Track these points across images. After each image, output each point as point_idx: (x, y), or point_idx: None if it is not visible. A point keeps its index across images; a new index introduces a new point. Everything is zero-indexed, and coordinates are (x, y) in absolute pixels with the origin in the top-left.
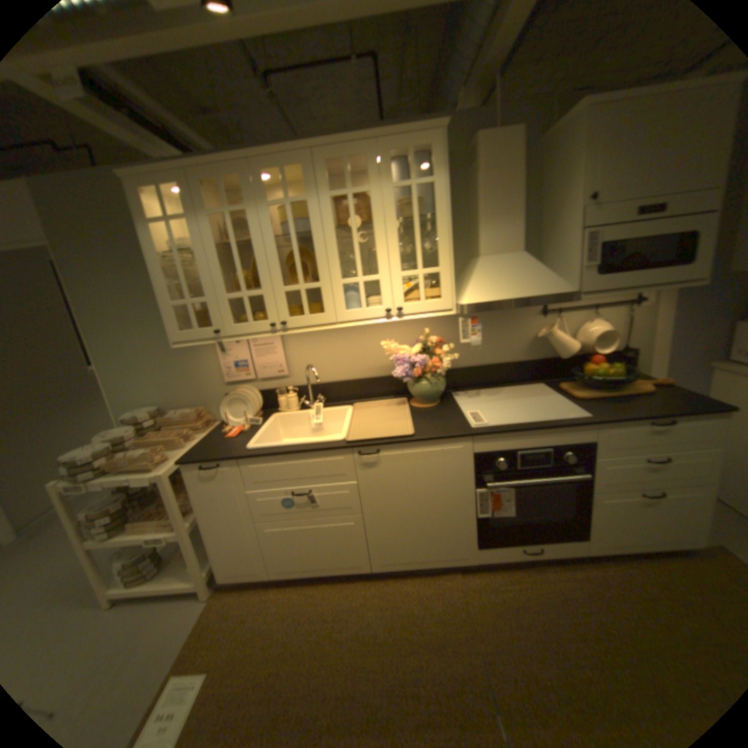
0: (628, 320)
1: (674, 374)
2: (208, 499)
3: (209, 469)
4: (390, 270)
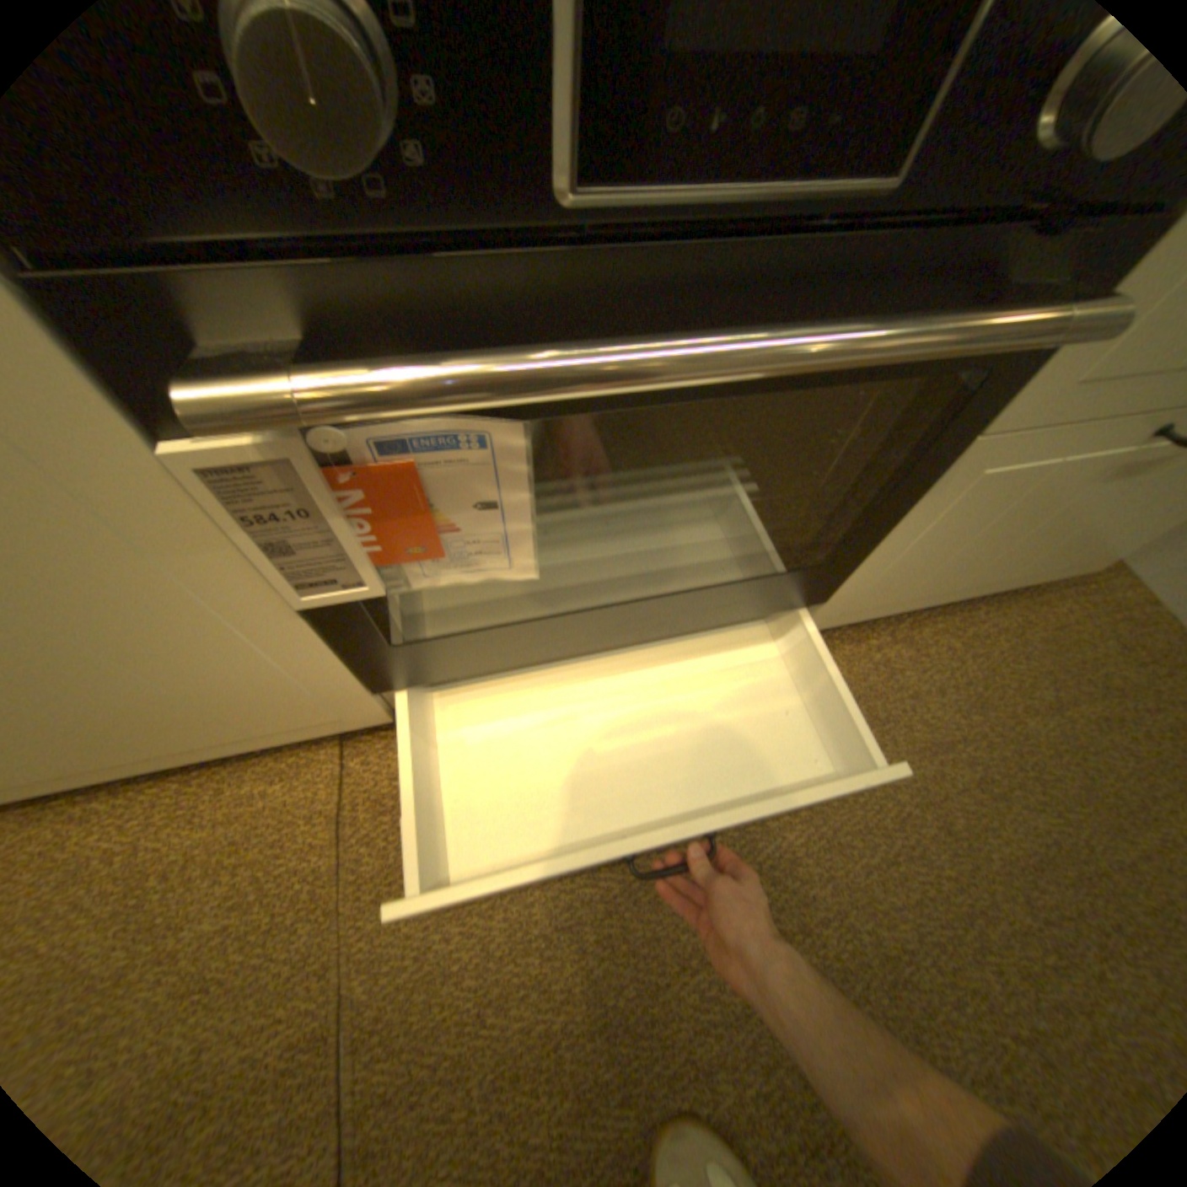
0: None
1: None
2: None
3: None
4: None
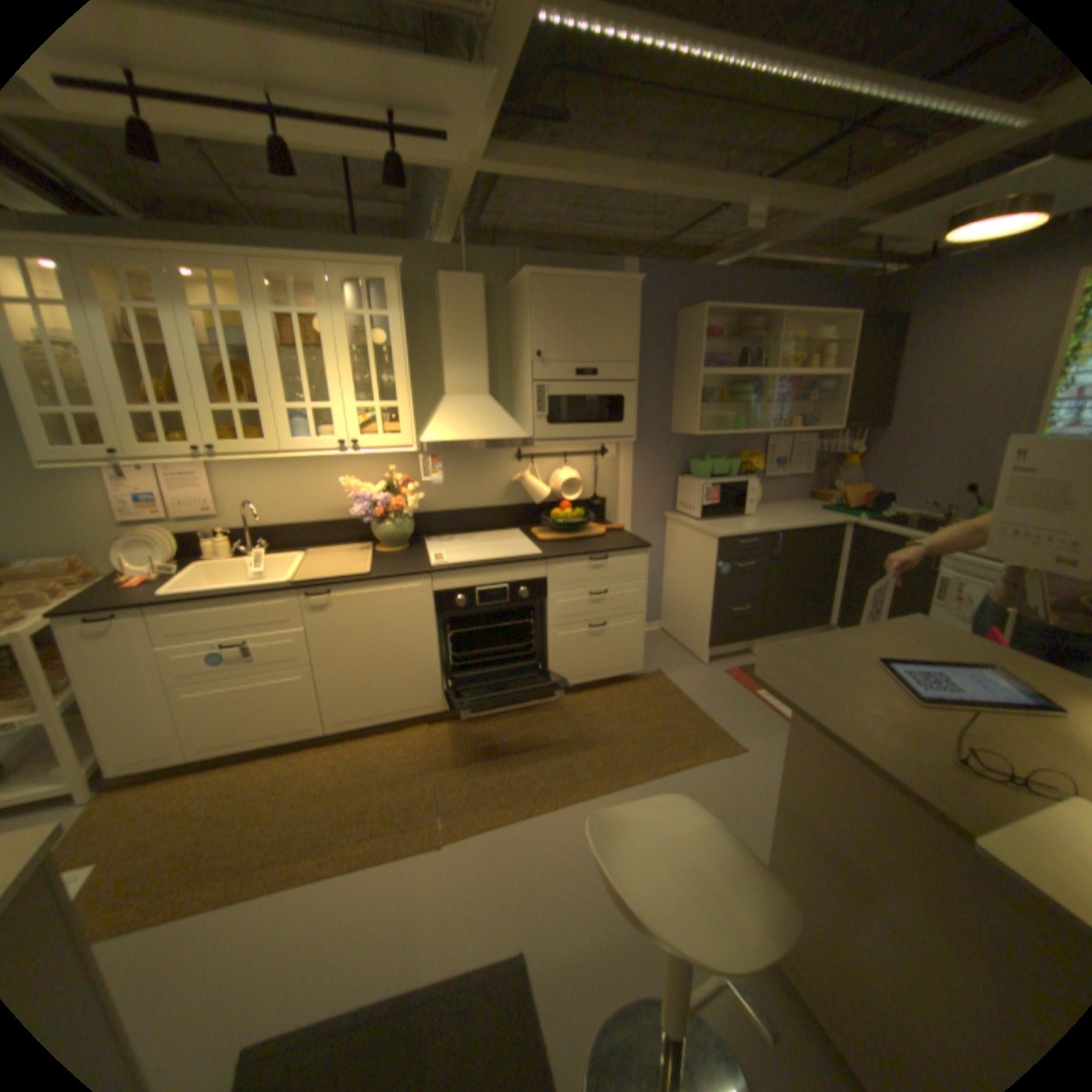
0: (593, 470)
1: (635, 523)
2: (96, 663)
3: (99, 621)
4: (343, 400)
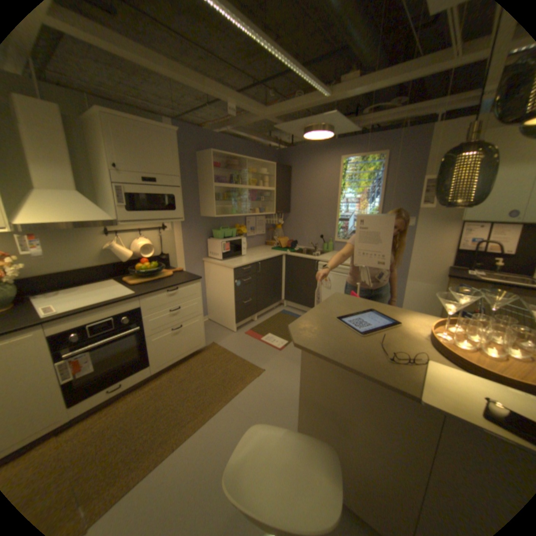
0: (159, 238)
1: (187, 265)
2: None
3: None
4: None
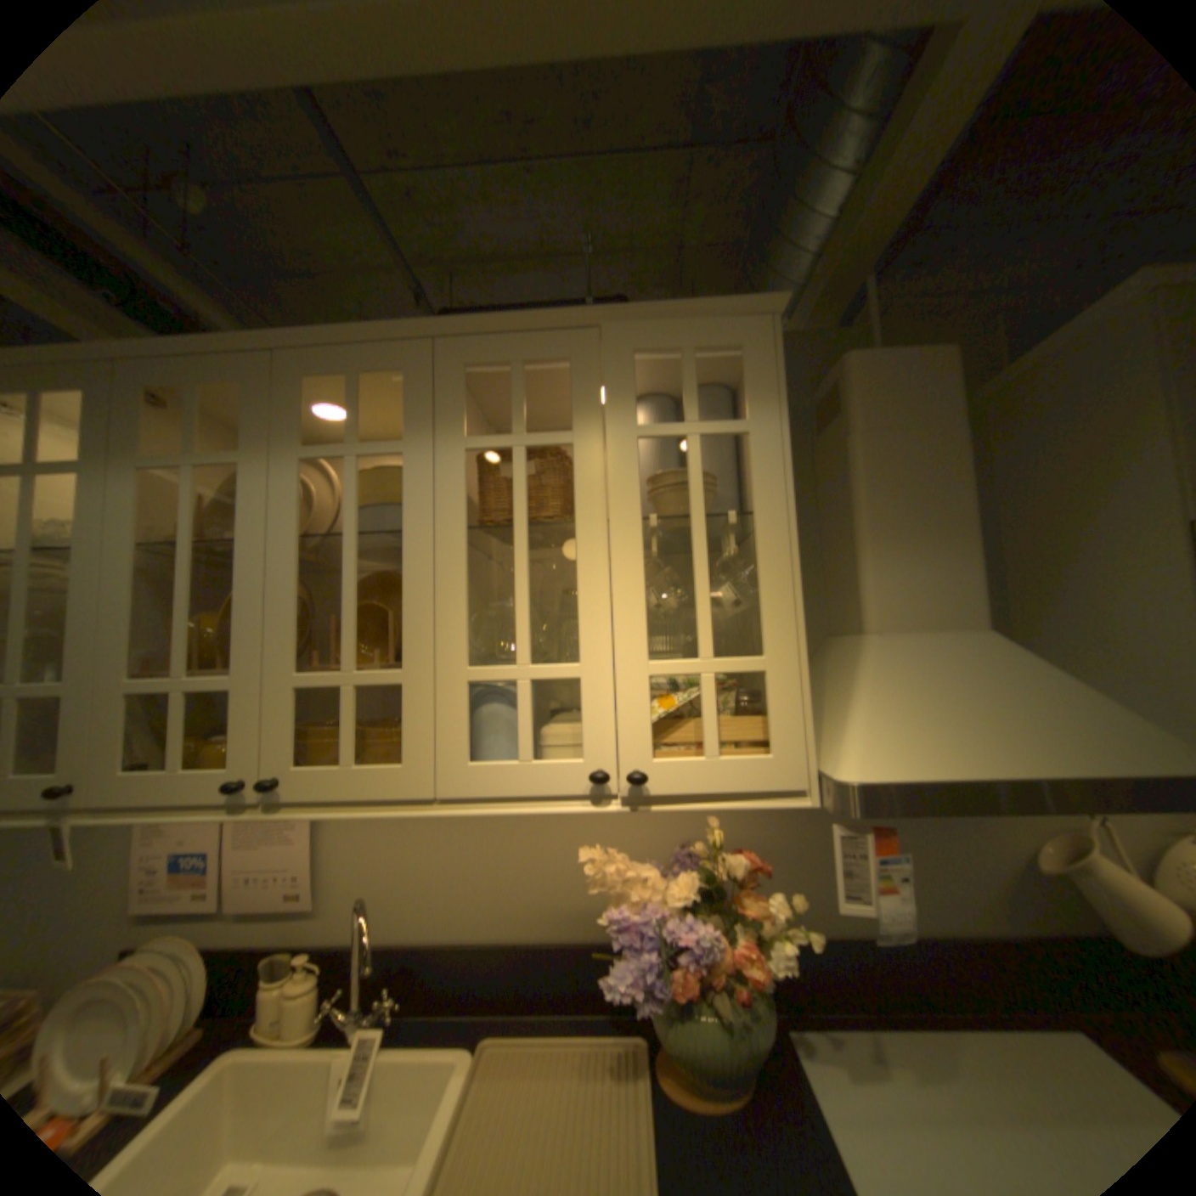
0: None
1: None
2: None
3: None
4: (612, 653)
